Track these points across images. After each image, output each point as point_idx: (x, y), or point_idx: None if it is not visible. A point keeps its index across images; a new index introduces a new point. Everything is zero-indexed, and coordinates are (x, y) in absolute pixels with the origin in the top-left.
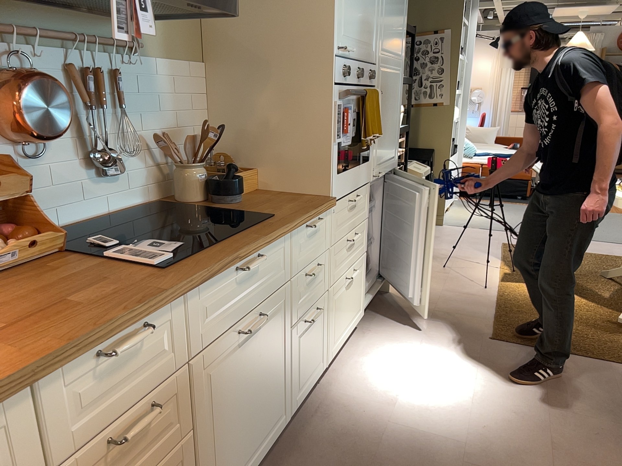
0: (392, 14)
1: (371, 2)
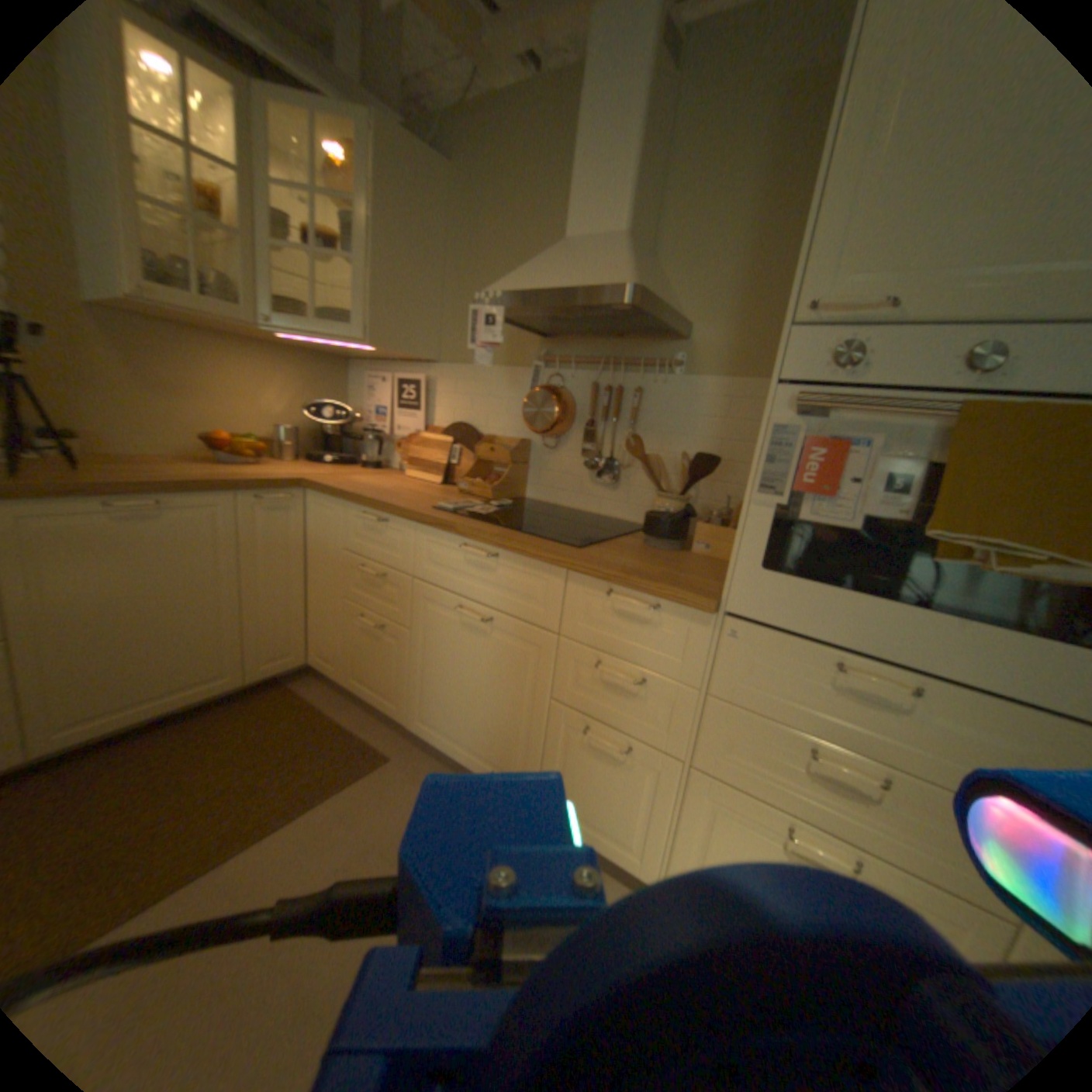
0: None
1: None
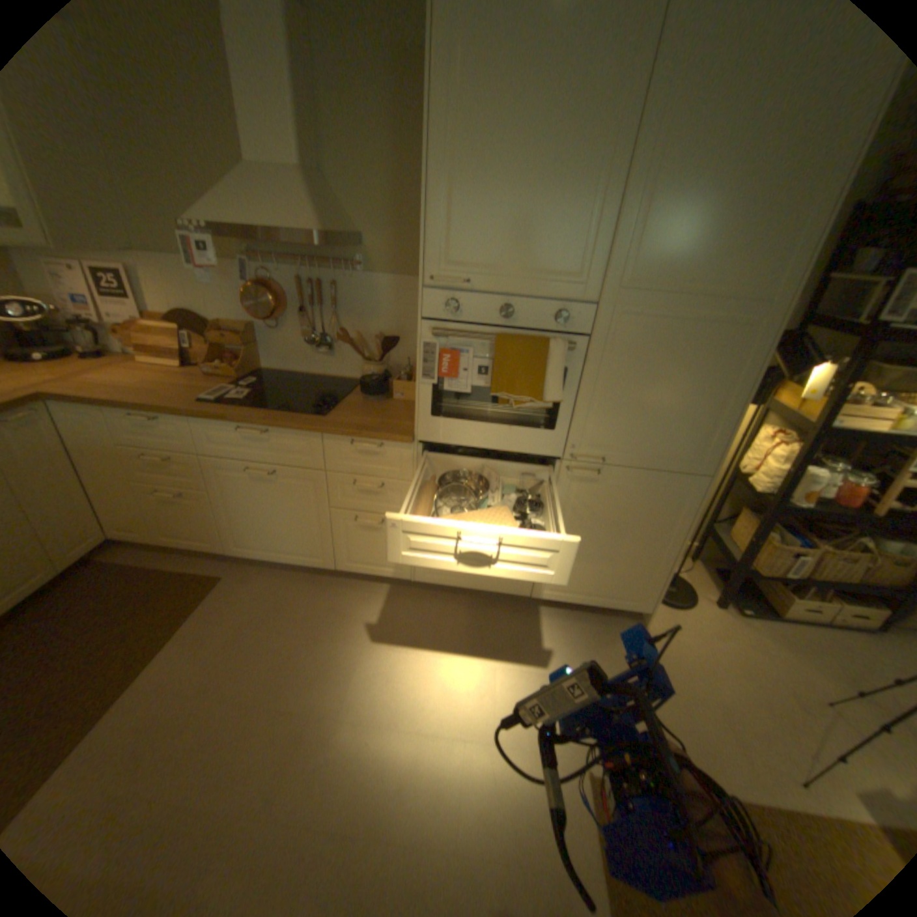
0: (698, 210)
1: (572, 201)
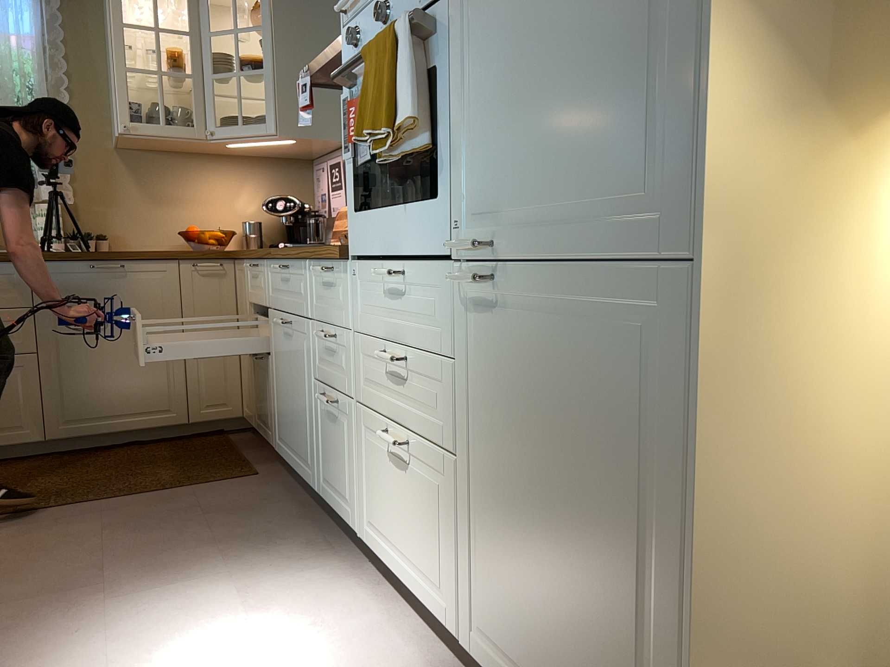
0: None
1: None
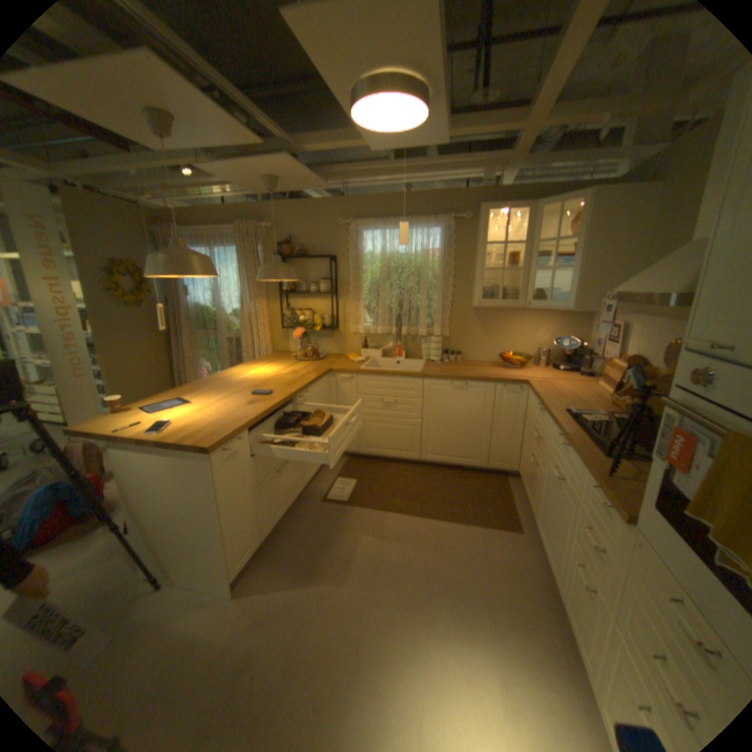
0: None
1: None
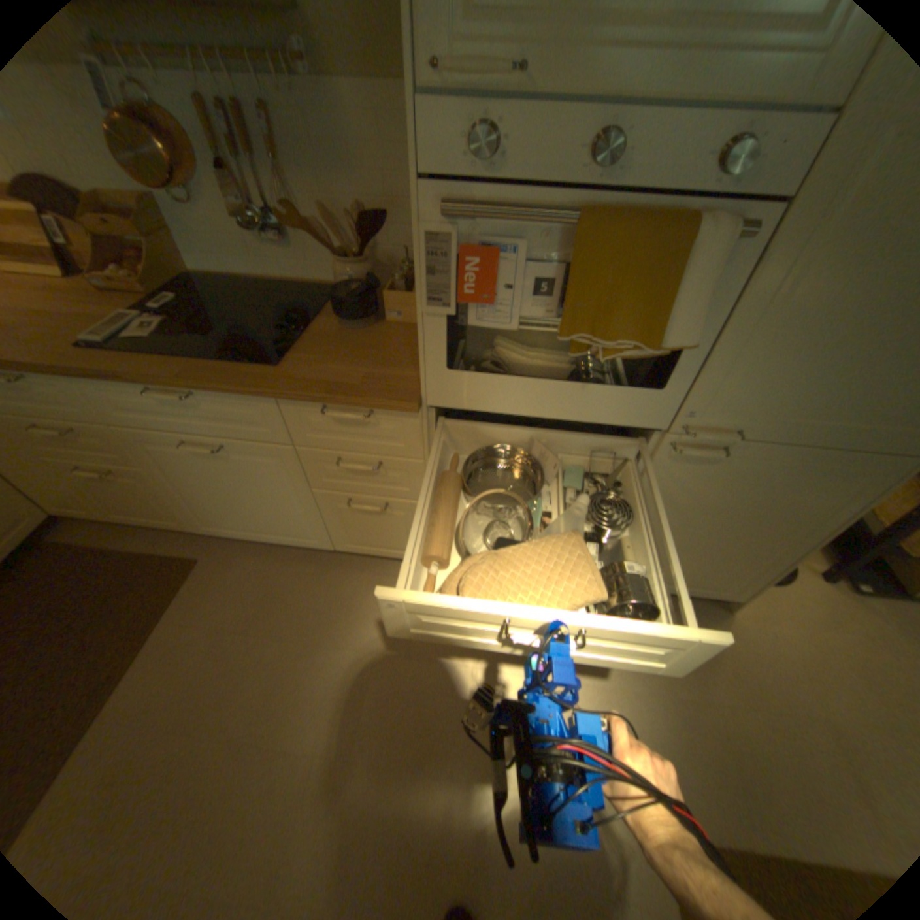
0: None
1: None
